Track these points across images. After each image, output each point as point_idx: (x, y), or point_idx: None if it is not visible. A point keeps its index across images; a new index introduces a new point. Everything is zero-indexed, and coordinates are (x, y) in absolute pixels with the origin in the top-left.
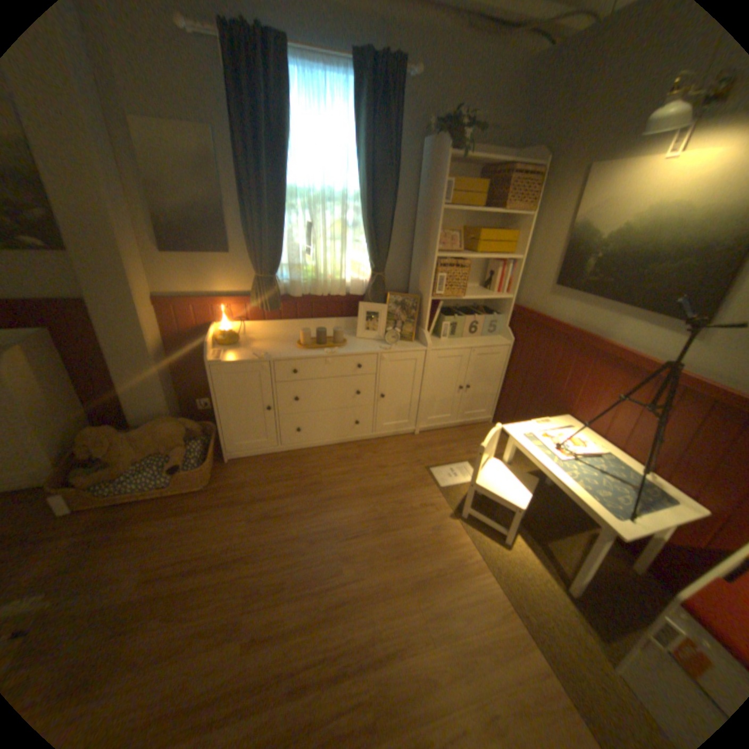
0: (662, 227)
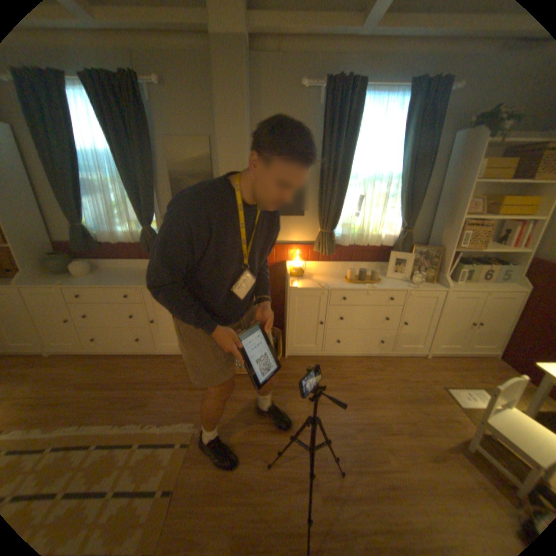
0: None
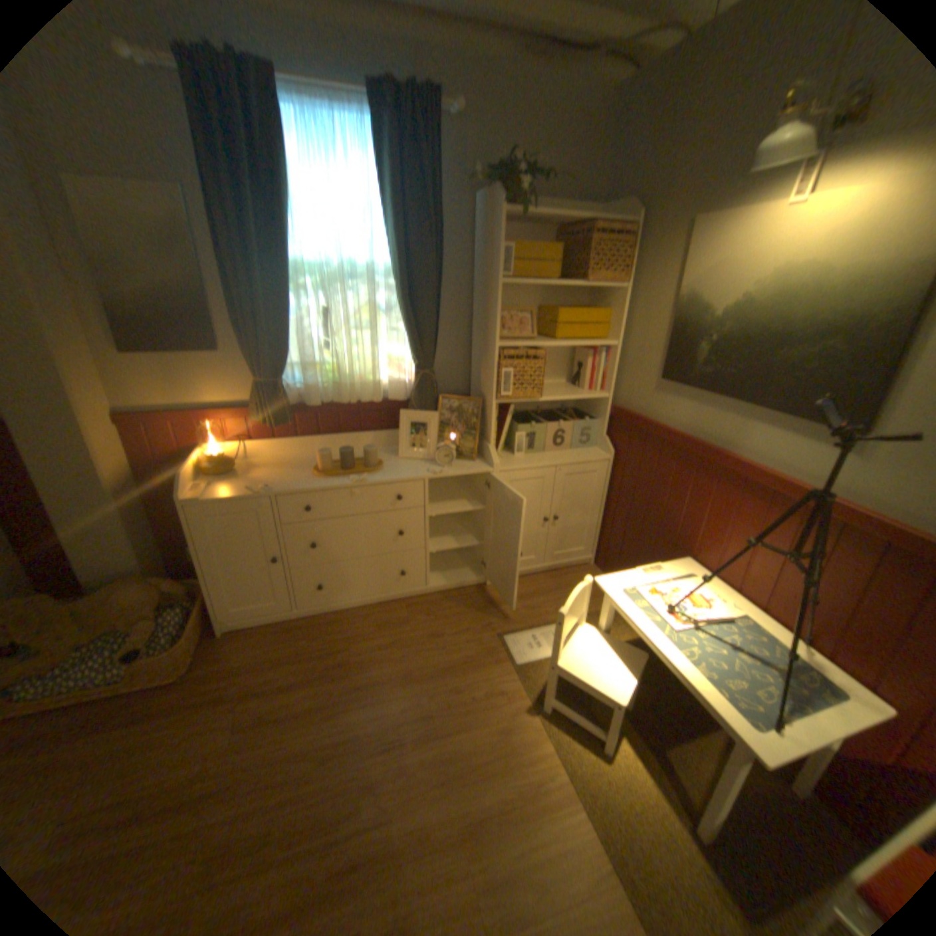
0: (793, 297)
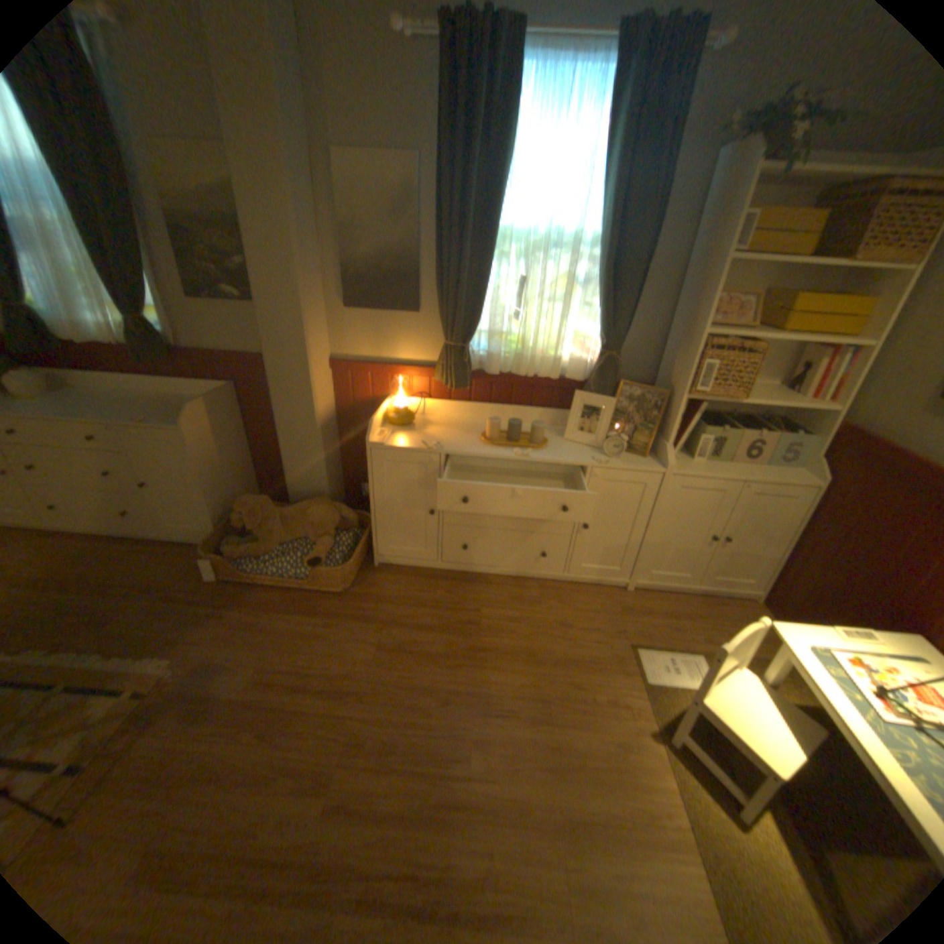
0: None
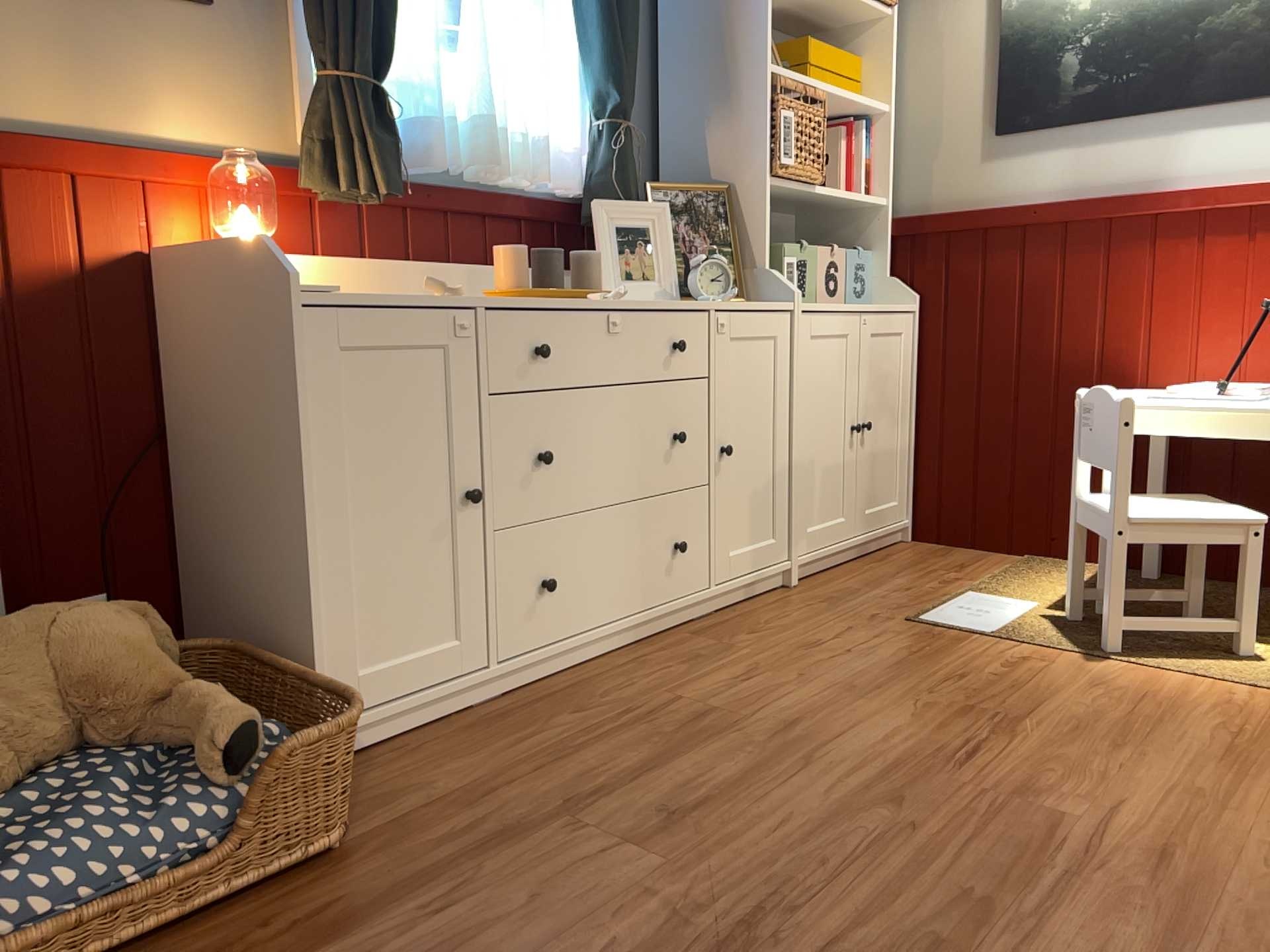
0: None
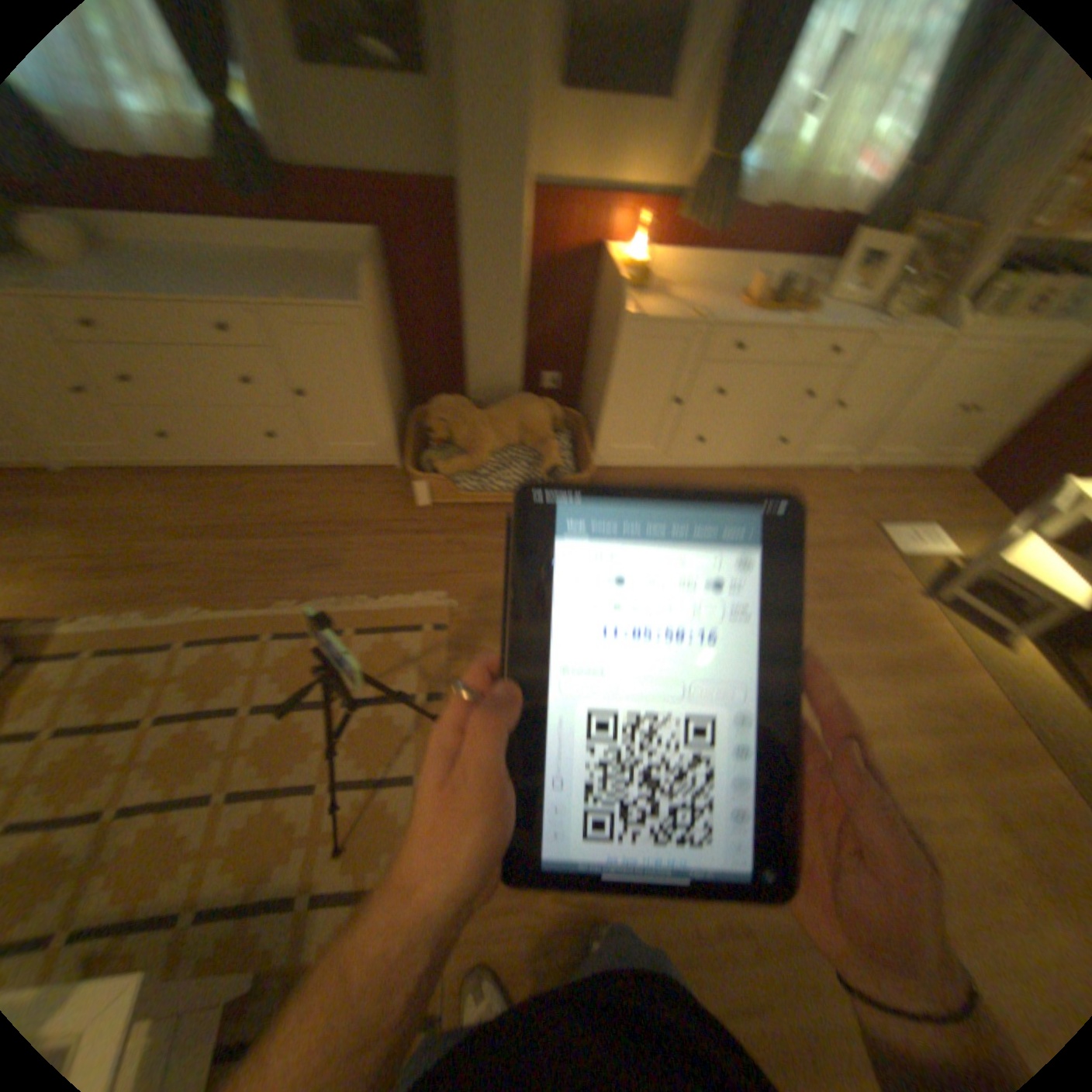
0: None
